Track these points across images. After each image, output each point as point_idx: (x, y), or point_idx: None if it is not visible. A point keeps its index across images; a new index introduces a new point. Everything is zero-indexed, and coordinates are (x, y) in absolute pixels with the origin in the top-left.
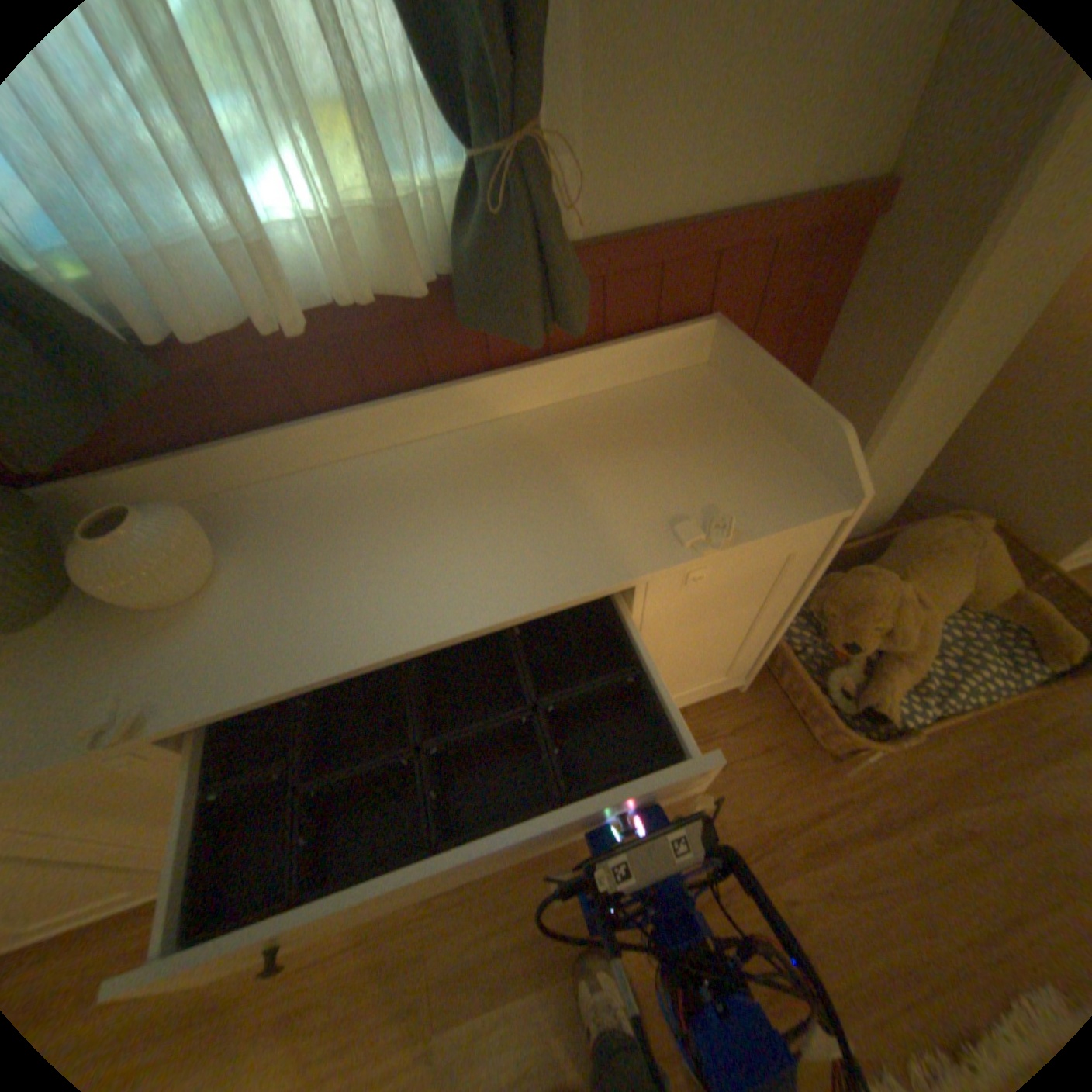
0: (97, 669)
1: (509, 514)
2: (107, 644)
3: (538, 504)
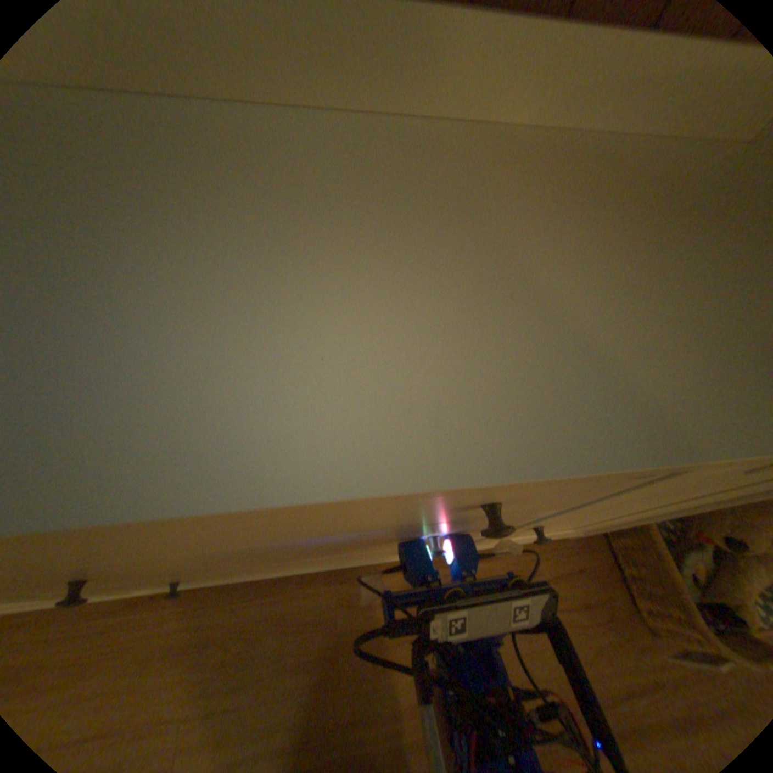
0: None
1: (466, 252)
2: None
3: (521, 252)
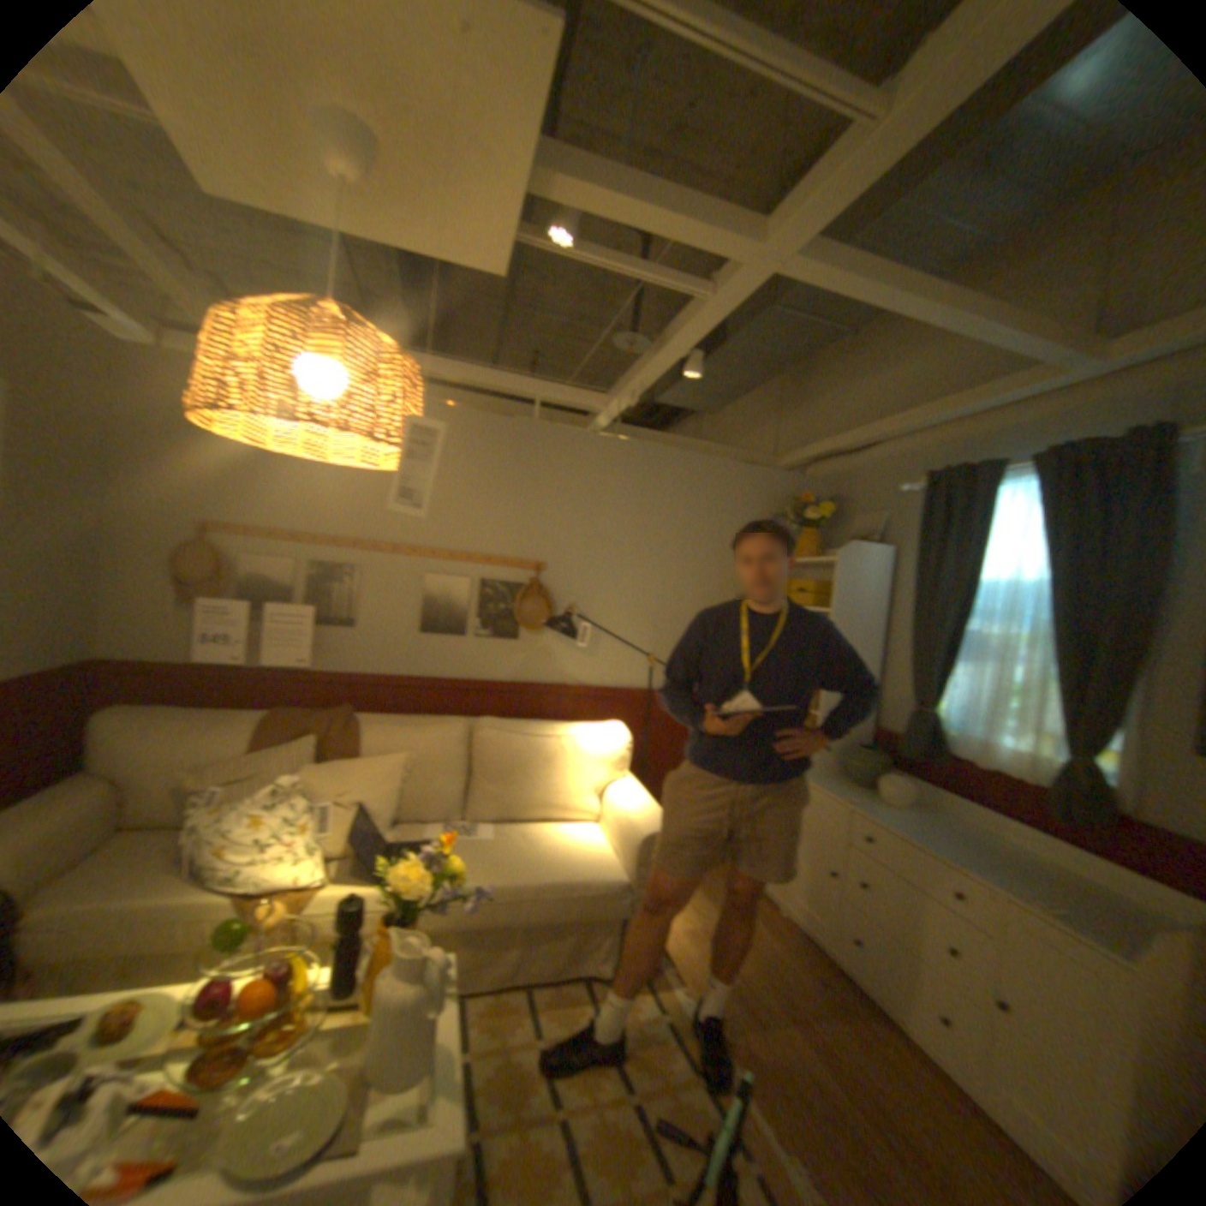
0: (858, 798)
1: (998, 865)
2: (865, 798)
3: (1012, 872)
